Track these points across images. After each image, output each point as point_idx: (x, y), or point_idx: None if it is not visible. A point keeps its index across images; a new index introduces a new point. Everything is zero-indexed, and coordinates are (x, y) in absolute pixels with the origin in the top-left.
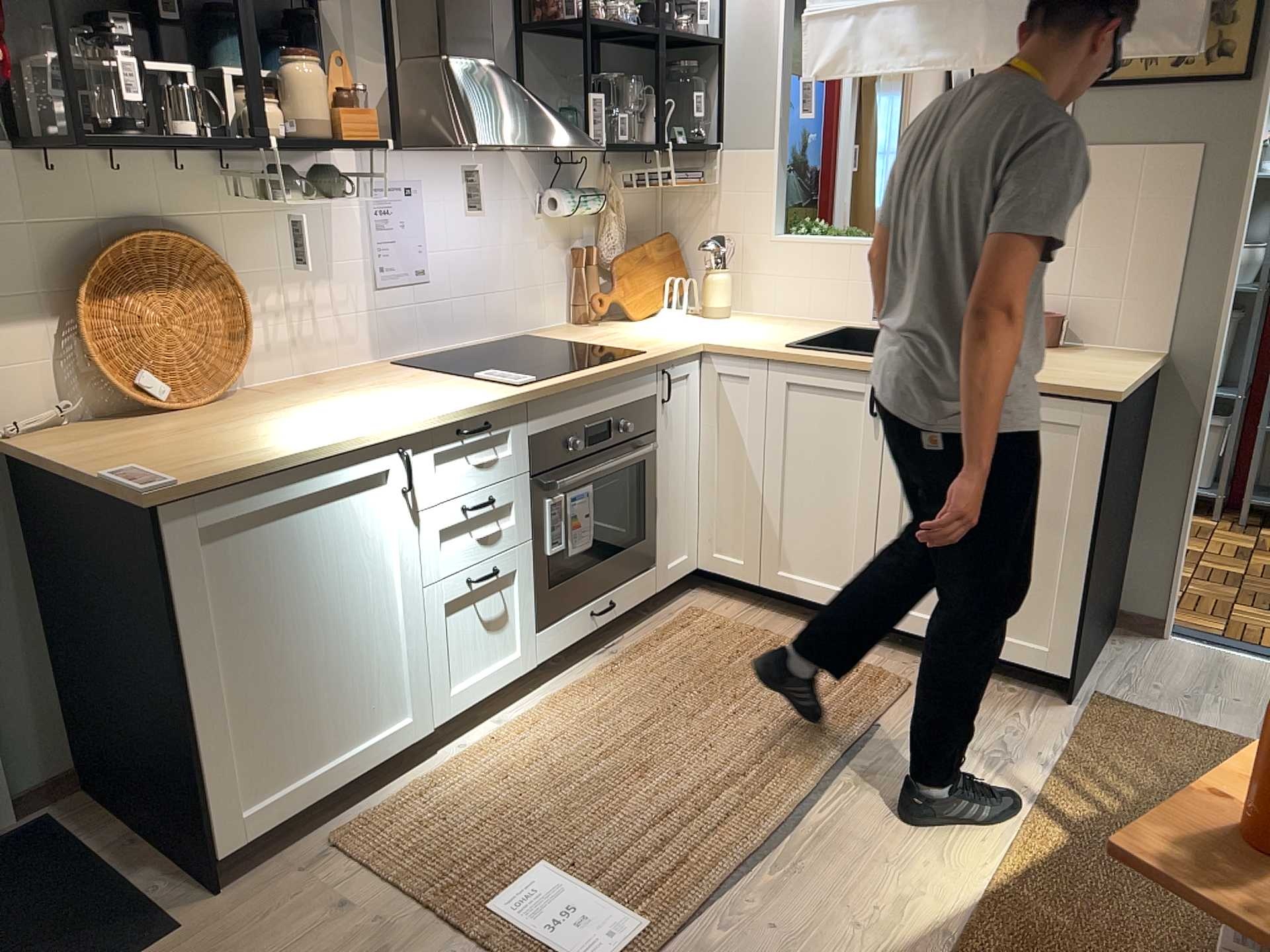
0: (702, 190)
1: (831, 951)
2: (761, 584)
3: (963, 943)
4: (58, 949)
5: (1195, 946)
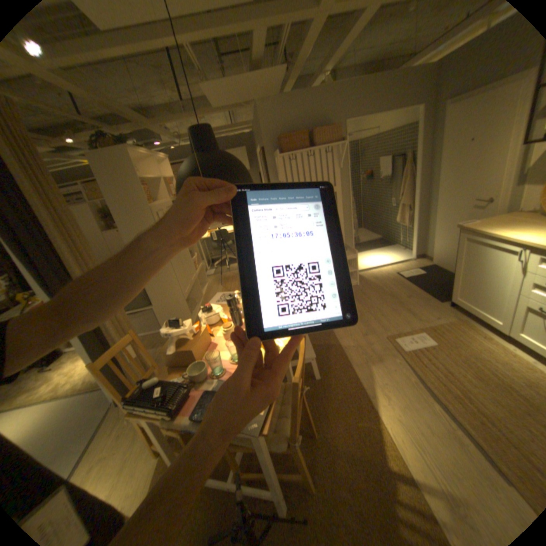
0: None
1: (383, 375)
2: None
3: (369, 397)
4: (442, 292)
5: (334, 444)
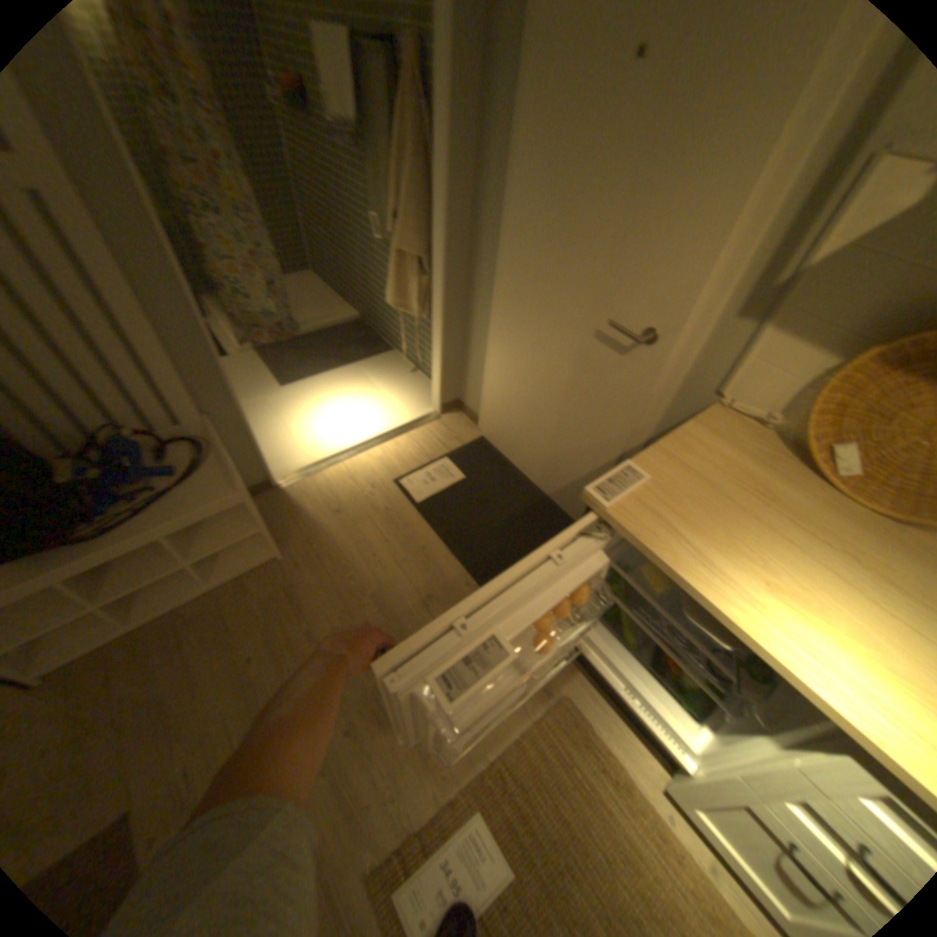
0: None
1: None
2: None
3: None
4: (505, 568)
5: None
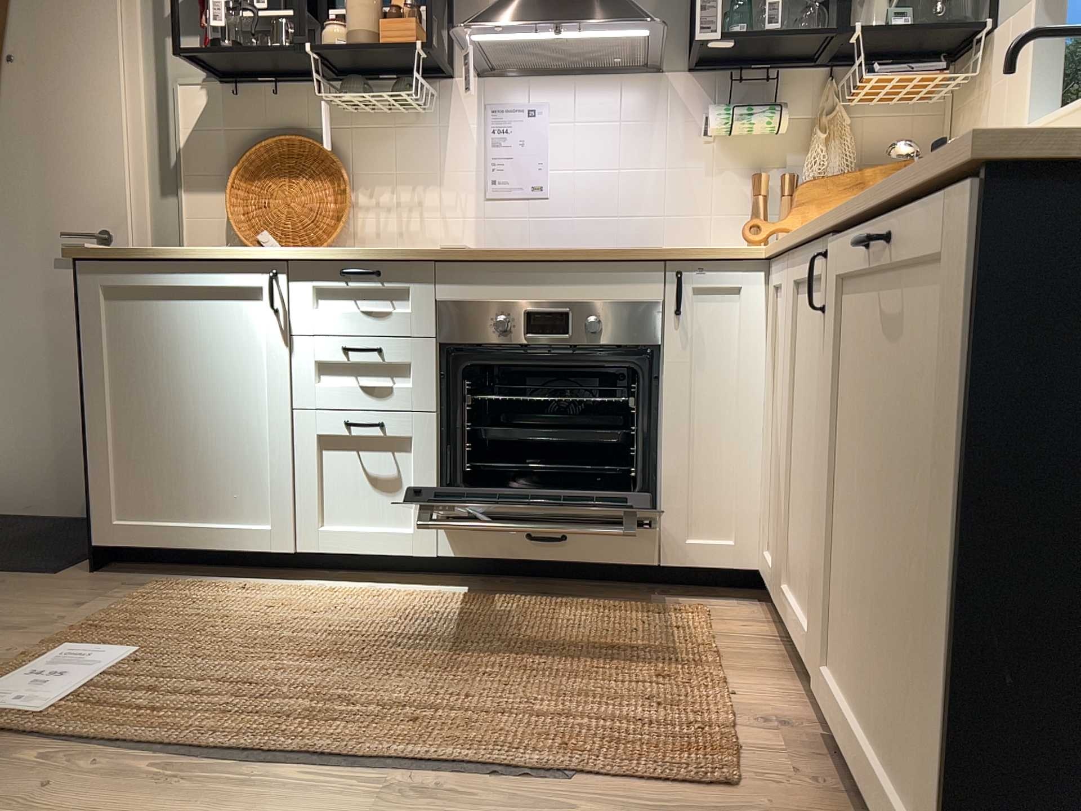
0: (974, 96)
1: None
2: (778, 601)
3: None
4: (32, 556)
5: None
